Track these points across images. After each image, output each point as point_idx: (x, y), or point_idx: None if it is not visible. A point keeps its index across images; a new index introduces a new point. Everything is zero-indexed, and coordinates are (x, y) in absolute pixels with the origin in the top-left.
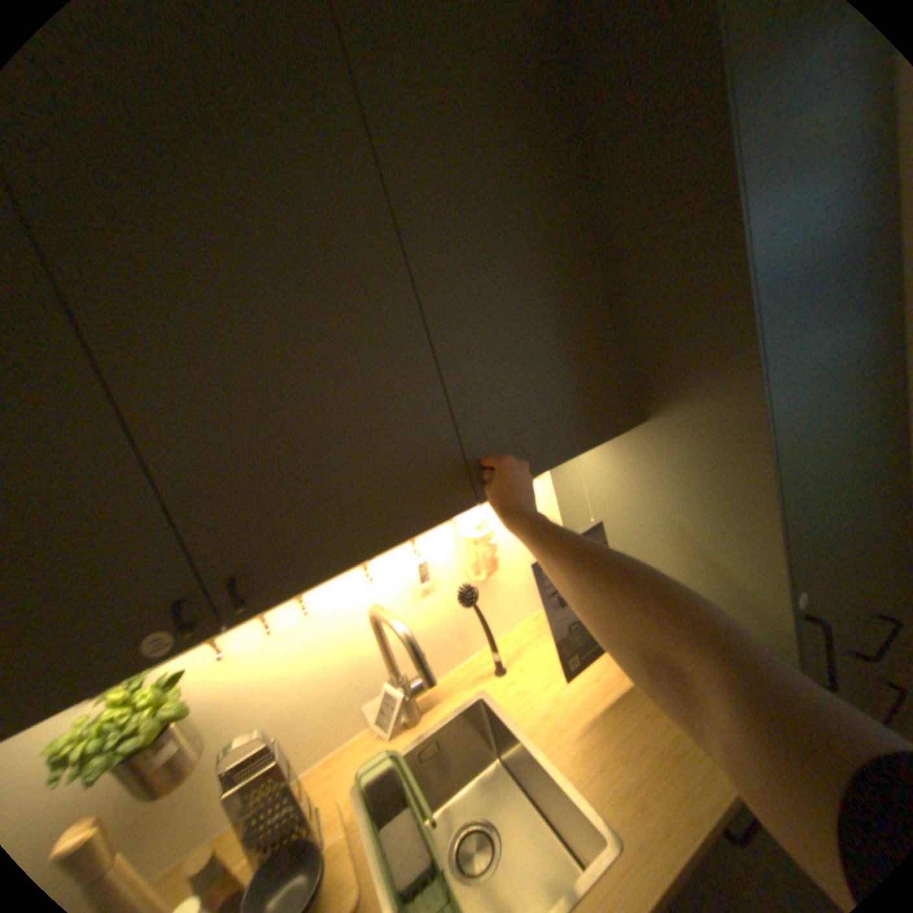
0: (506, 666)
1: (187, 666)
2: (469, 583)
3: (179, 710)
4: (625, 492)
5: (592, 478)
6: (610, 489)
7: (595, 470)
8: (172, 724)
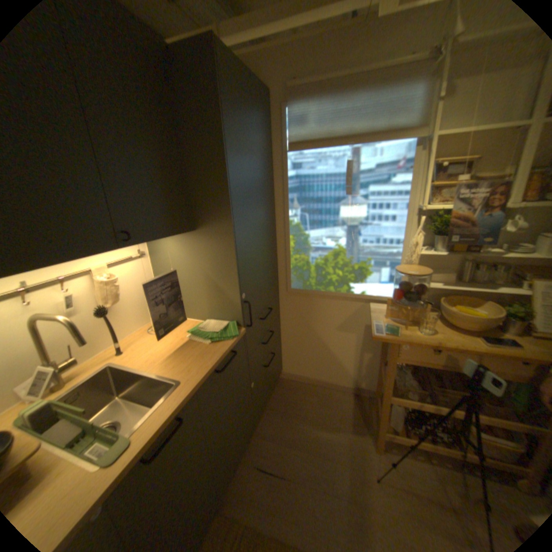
0: (122, 351)
1: None
2: (101, 306)
3: None
4: (186, 262)
5: (172, 256)
6: (180, 262)
7: (173, 253)
8: None
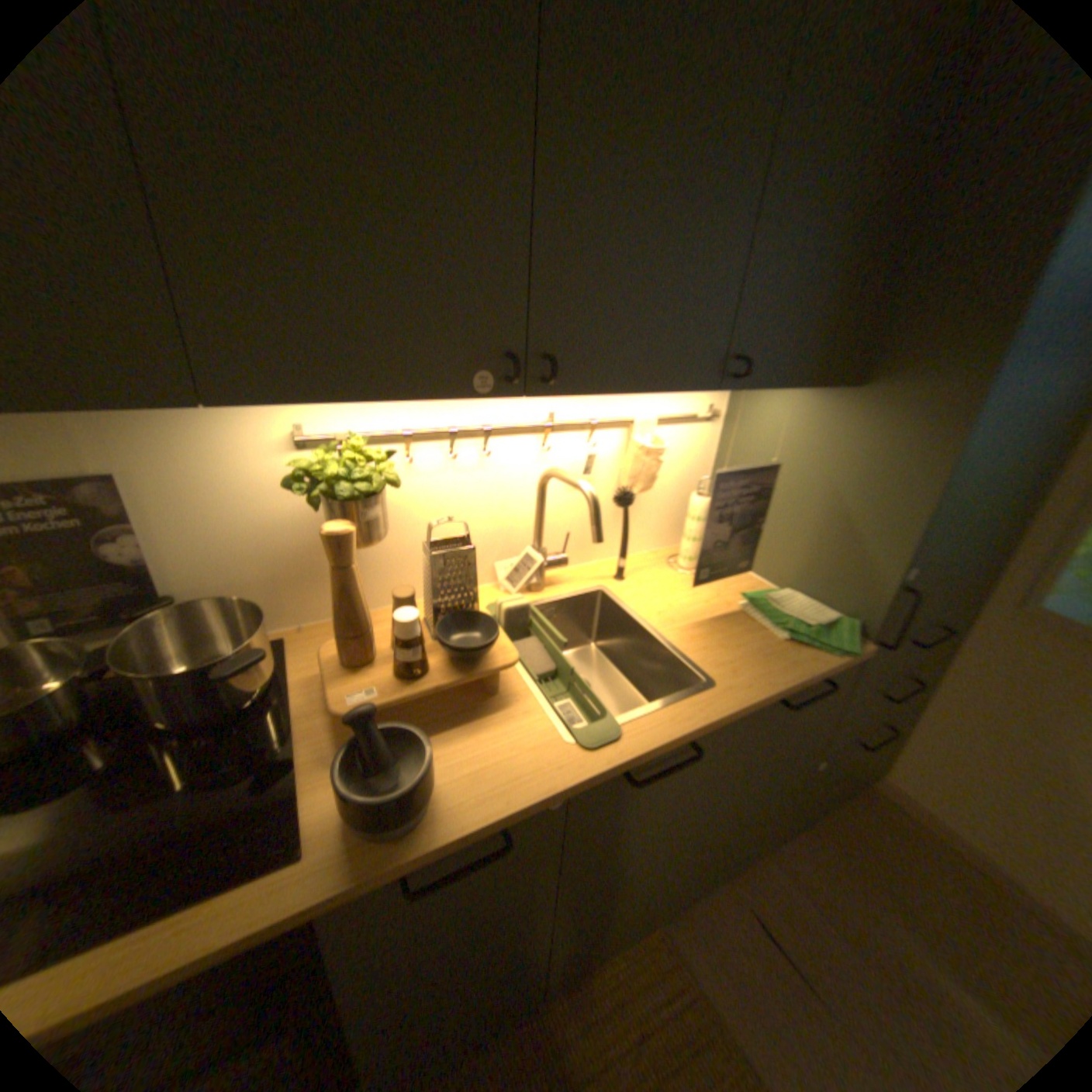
0: (625, 575)
1: (397, 451)
2: (628, 488)
3: (397, 479)
4: (800, 454)
5: (774, 433)
6: (785, 449)
7: (778, 427)
8: (381, 493)
